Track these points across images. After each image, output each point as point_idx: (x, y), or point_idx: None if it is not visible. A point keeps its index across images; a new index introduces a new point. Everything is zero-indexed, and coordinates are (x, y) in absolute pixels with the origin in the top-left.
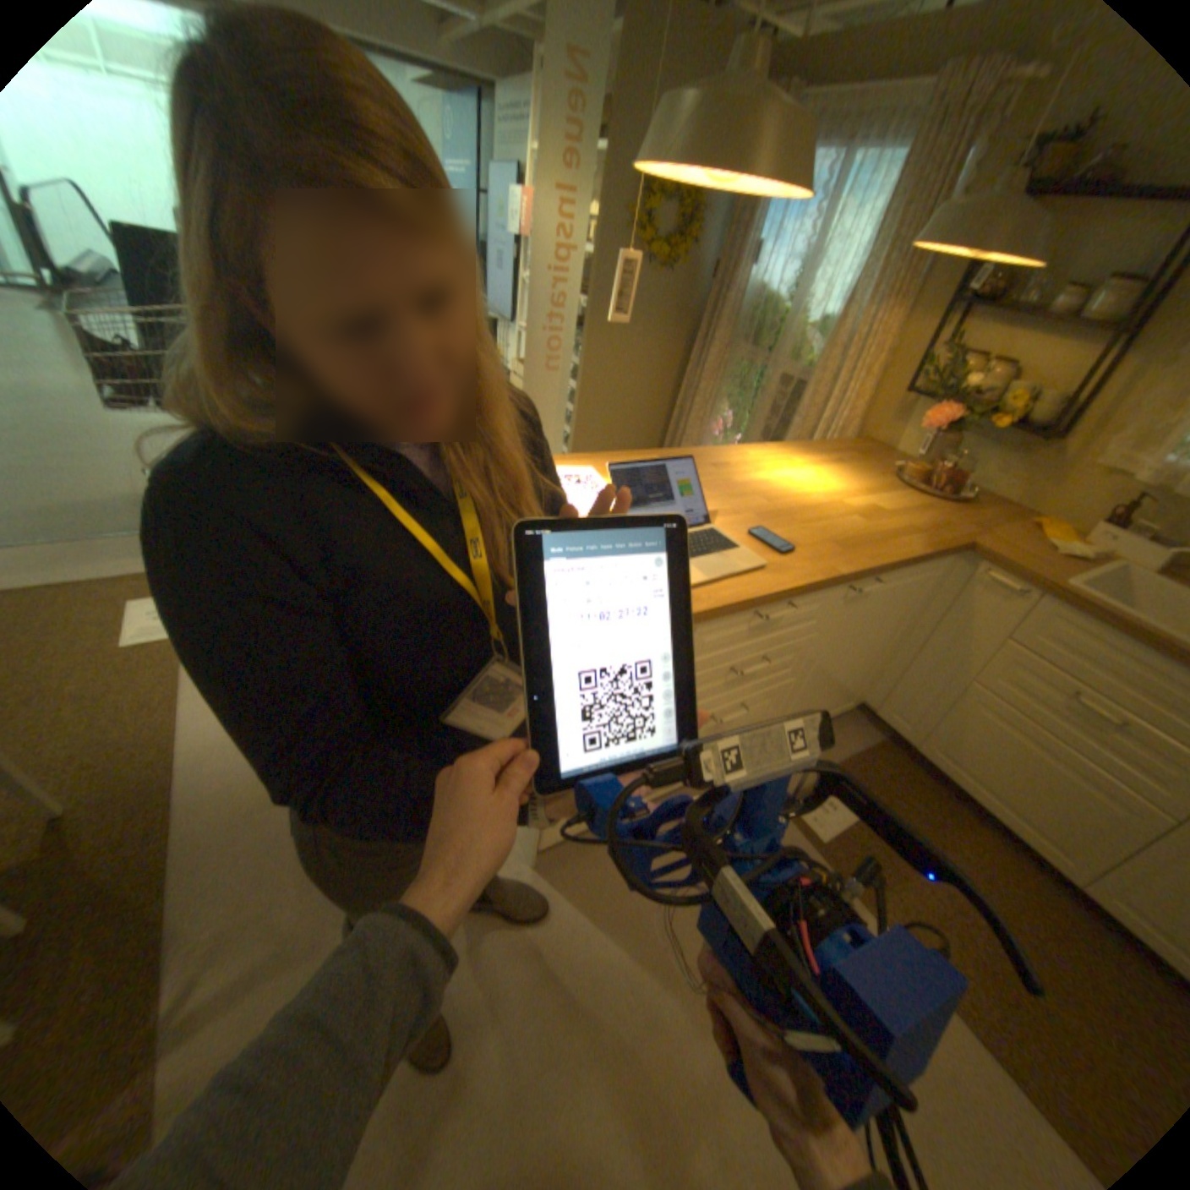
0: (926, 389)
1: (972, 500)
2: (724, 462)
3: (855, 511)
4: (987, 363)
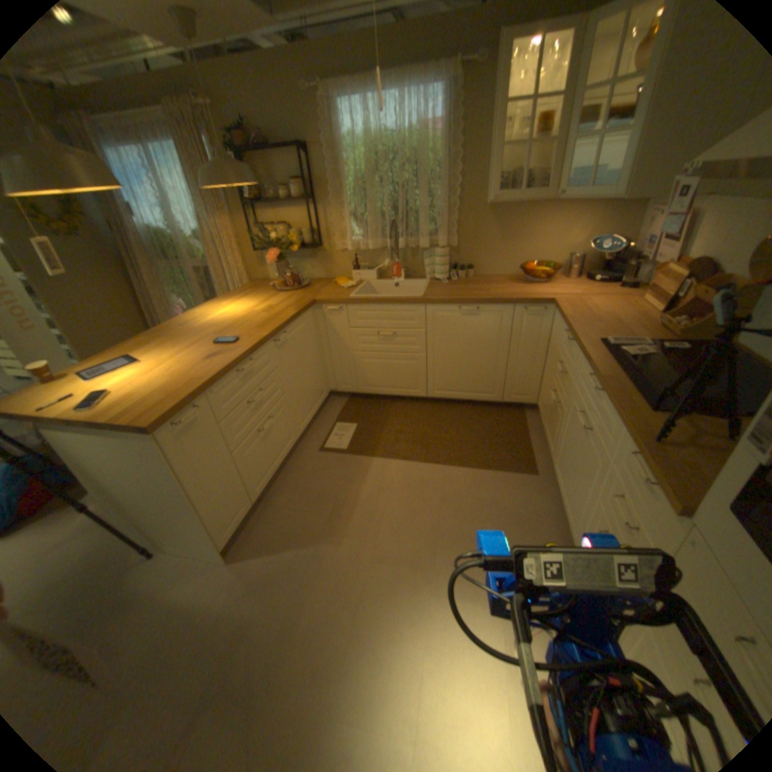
0: (260, 248)
1: (307, 285)
2: (184, 322)
3: (260, 312)
4: (274, 228)
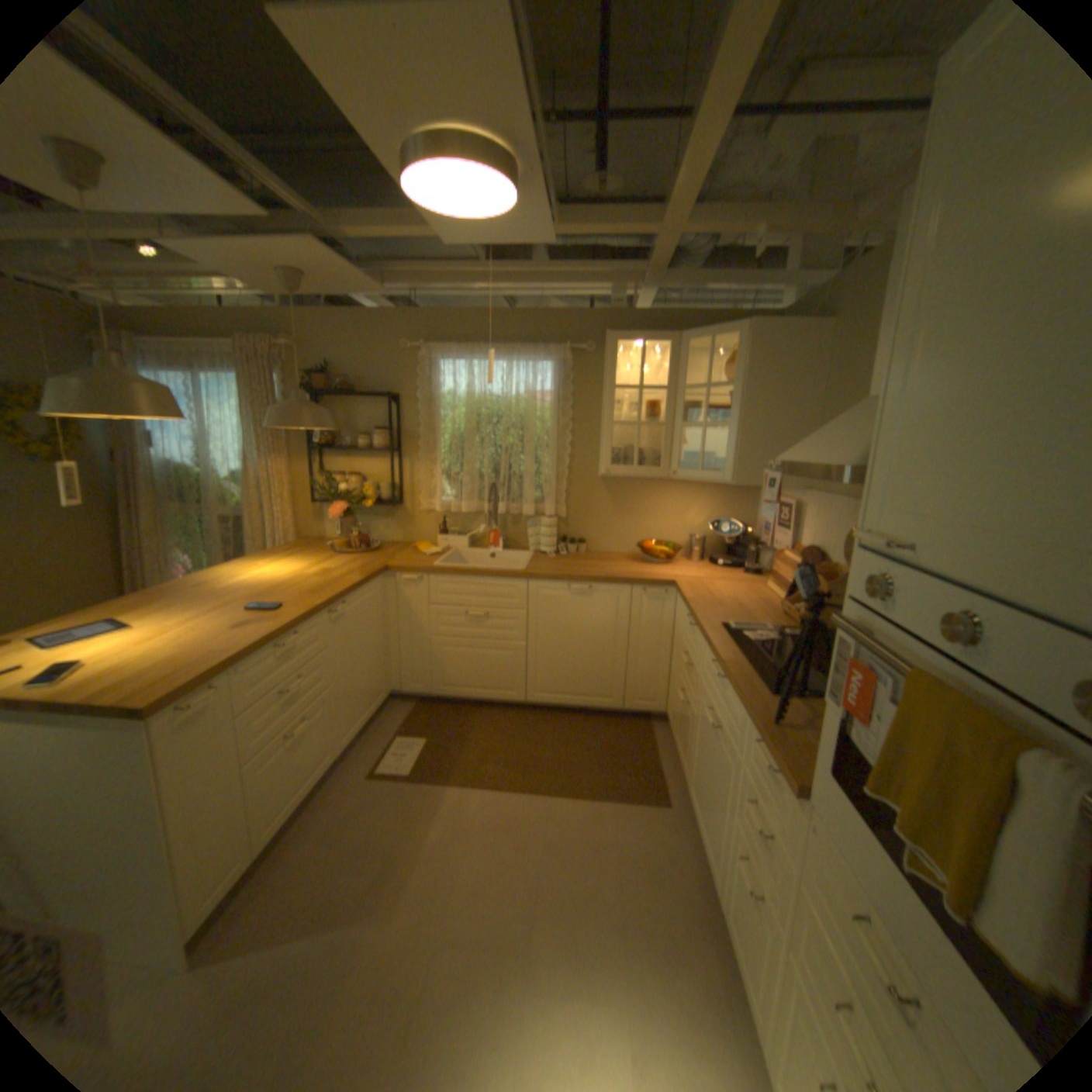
0: (322, 500)
1: (378, 549)
2: (201, 583)
3: (312, 577)
4: (345, 479)
